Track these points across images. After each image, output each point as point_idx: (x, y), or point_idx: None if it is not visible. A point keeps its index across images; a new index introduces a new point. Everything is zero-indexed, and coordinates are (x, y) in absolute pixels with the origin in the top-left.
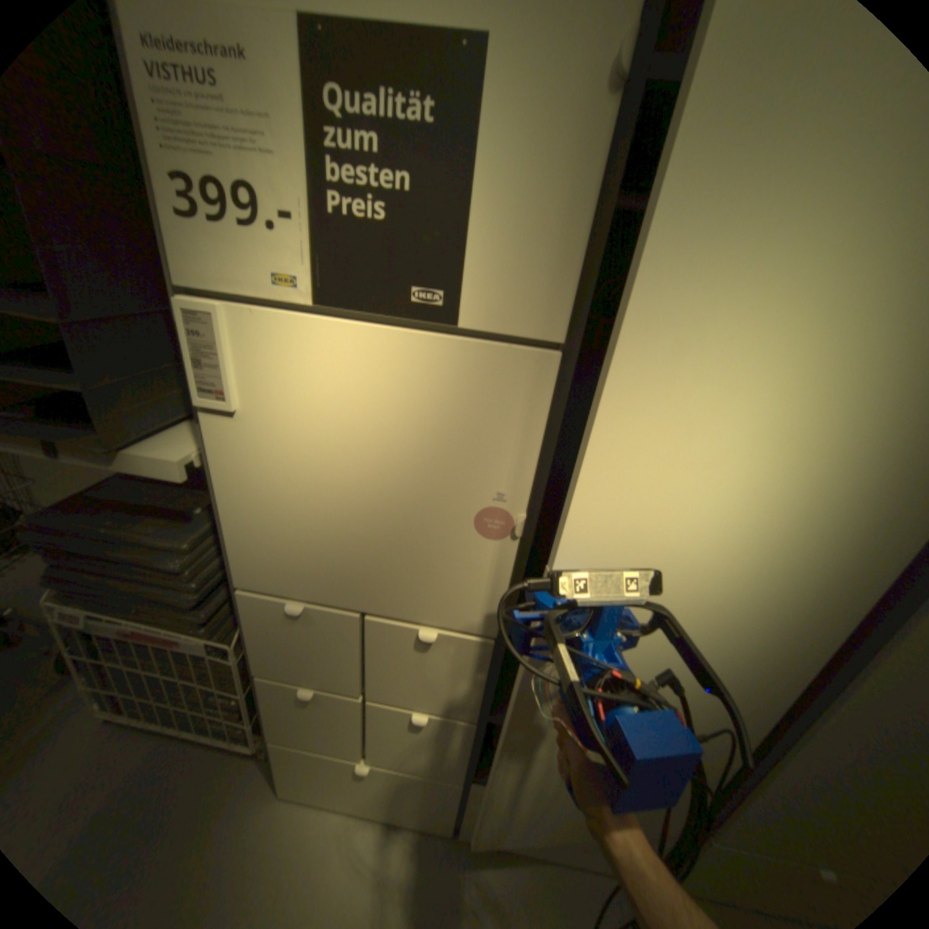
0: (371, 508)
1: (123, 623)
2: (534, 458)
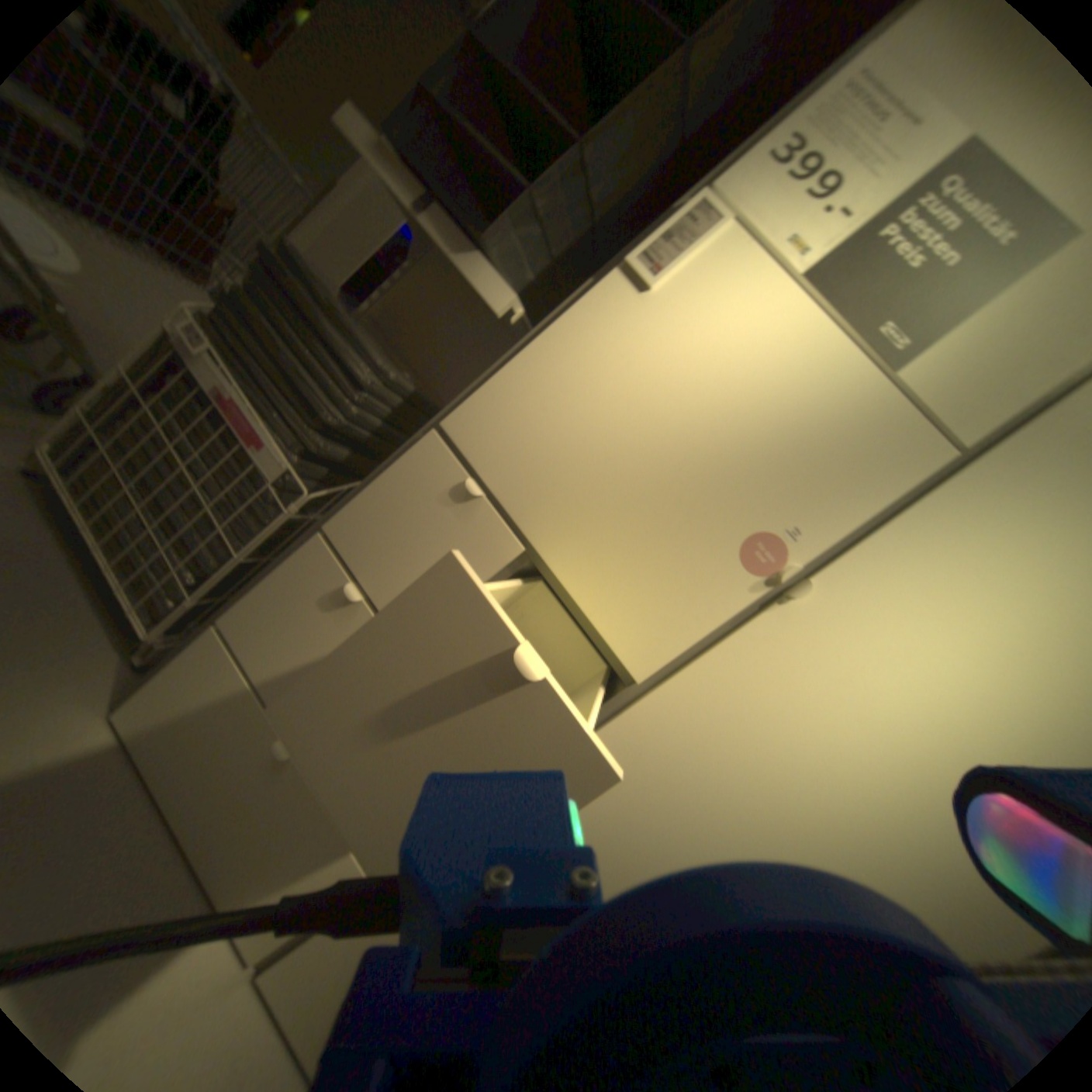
0: (662, 461)
1: (230, 390)
2: (852, 530)
